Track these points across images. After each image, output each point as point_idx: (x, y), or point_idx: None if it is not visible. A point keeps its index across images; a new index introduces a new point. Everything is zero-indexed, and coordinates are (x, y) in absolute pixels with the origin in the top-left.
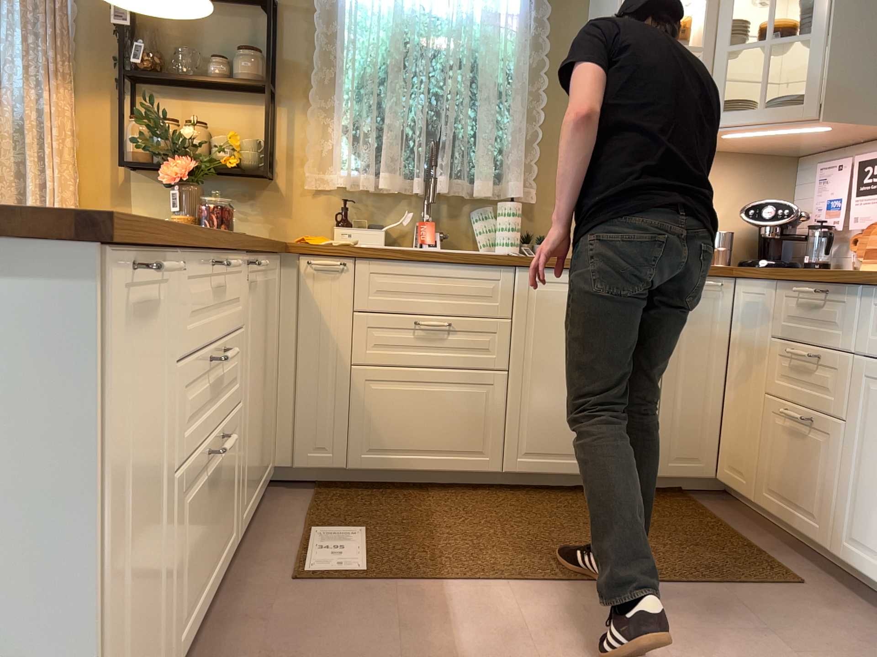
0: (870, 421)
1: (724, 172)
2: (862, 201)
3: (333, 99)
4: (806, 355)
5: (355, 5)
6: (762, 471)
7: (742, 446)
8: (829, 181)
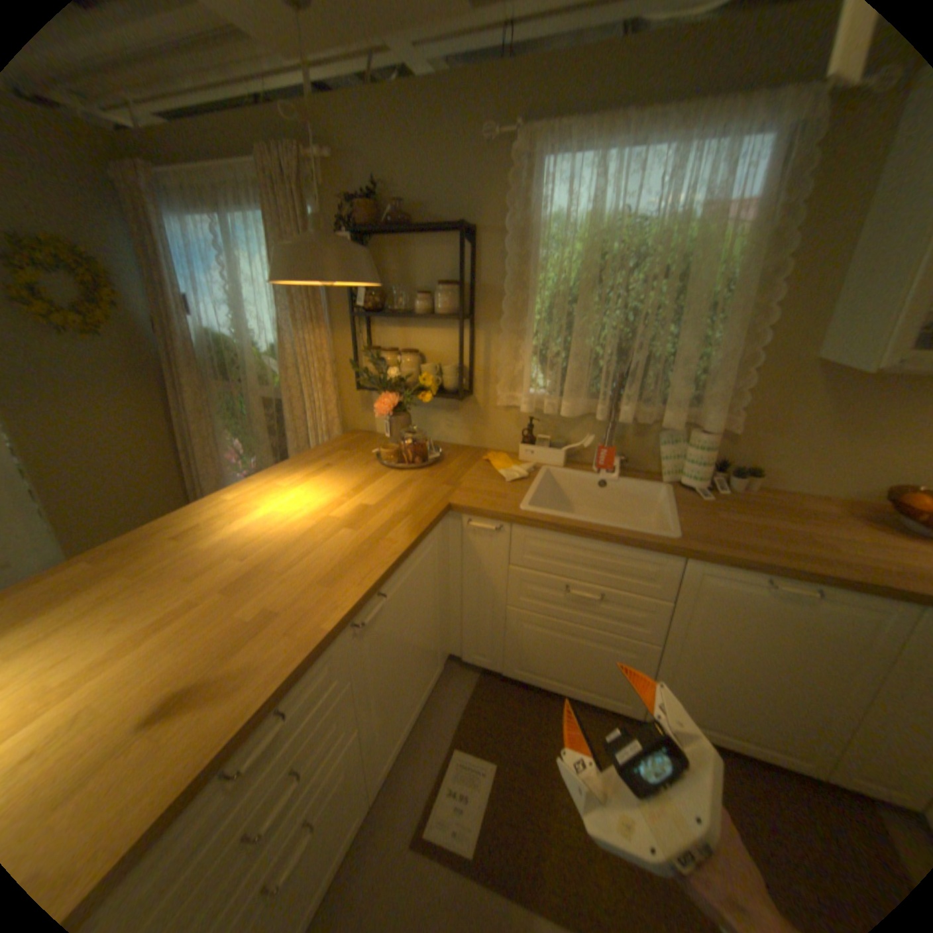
0: None
1: None
2: None
3: (523, 321)
4: None
5: (549, 216)
6: None
7: None
8: None
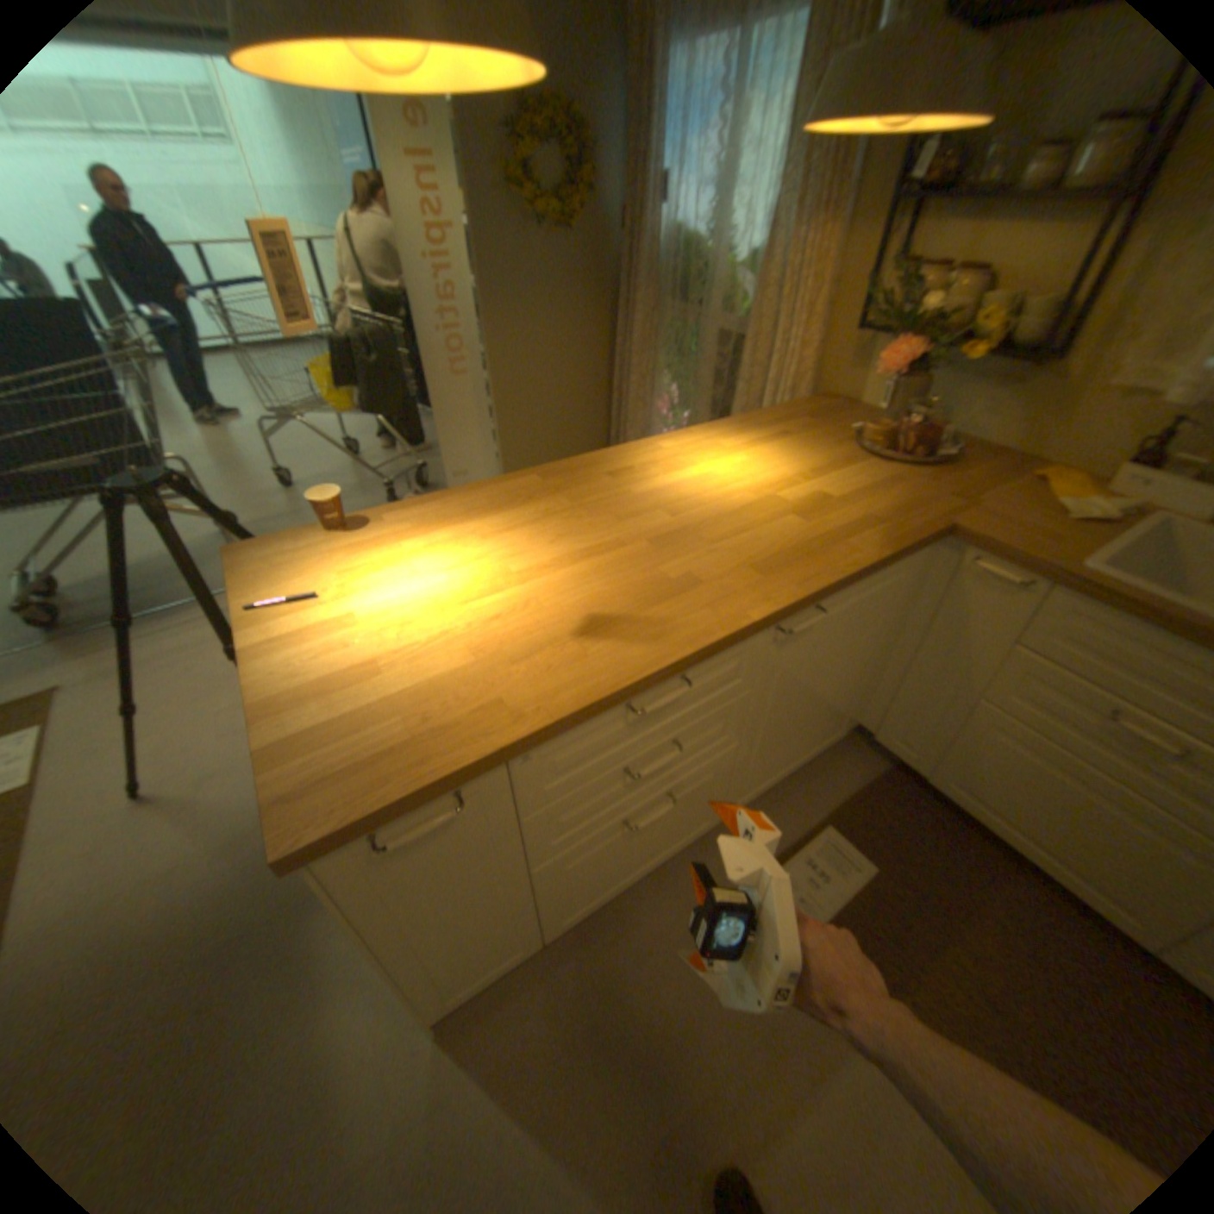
0: None
1: None
2: None
3: None
4: None
5: None
6: None
7: None
8: None
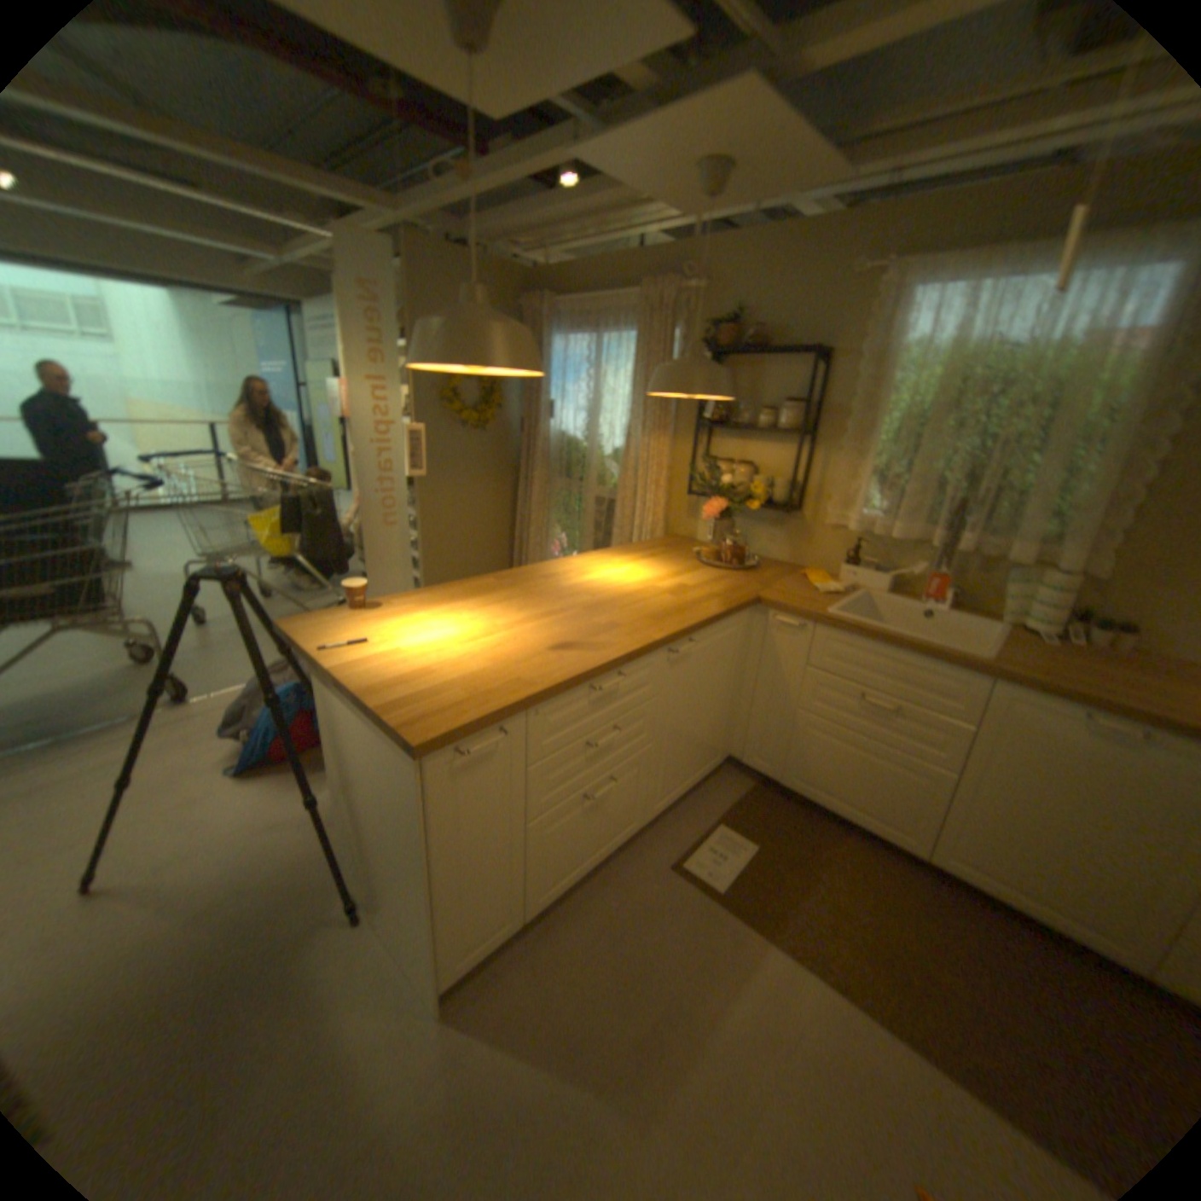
0: None
1: None
2: None
3: (868, 441)
4: None
5: (912, 341)
6: None
7: None
8: None
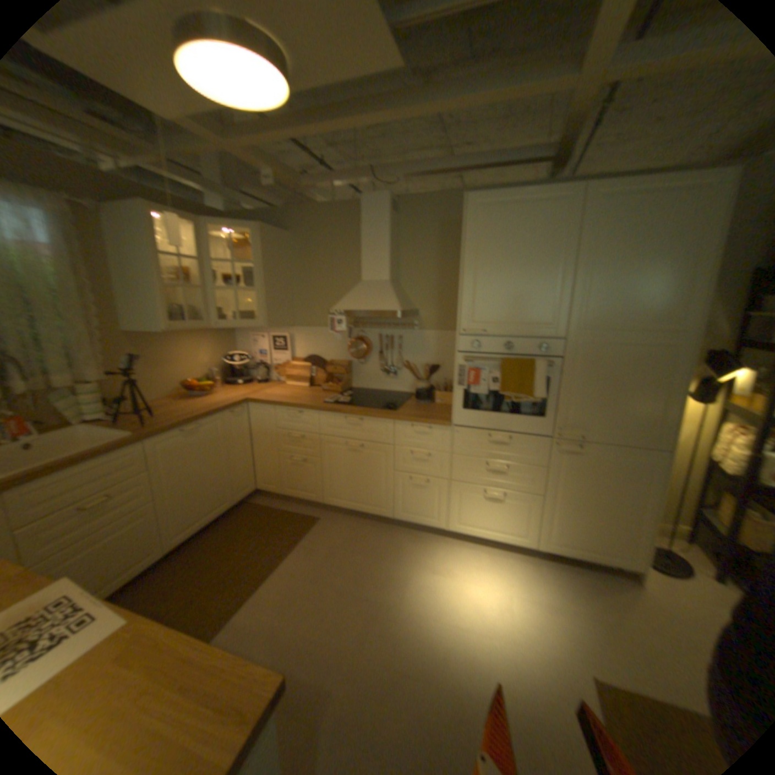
0: (331, 458)
1: (207, 339)
2: (277, 354)
3: None
4: (300, 438)
5: None
6: (284, 483)
7: (270, 475)
8: (258, 343)
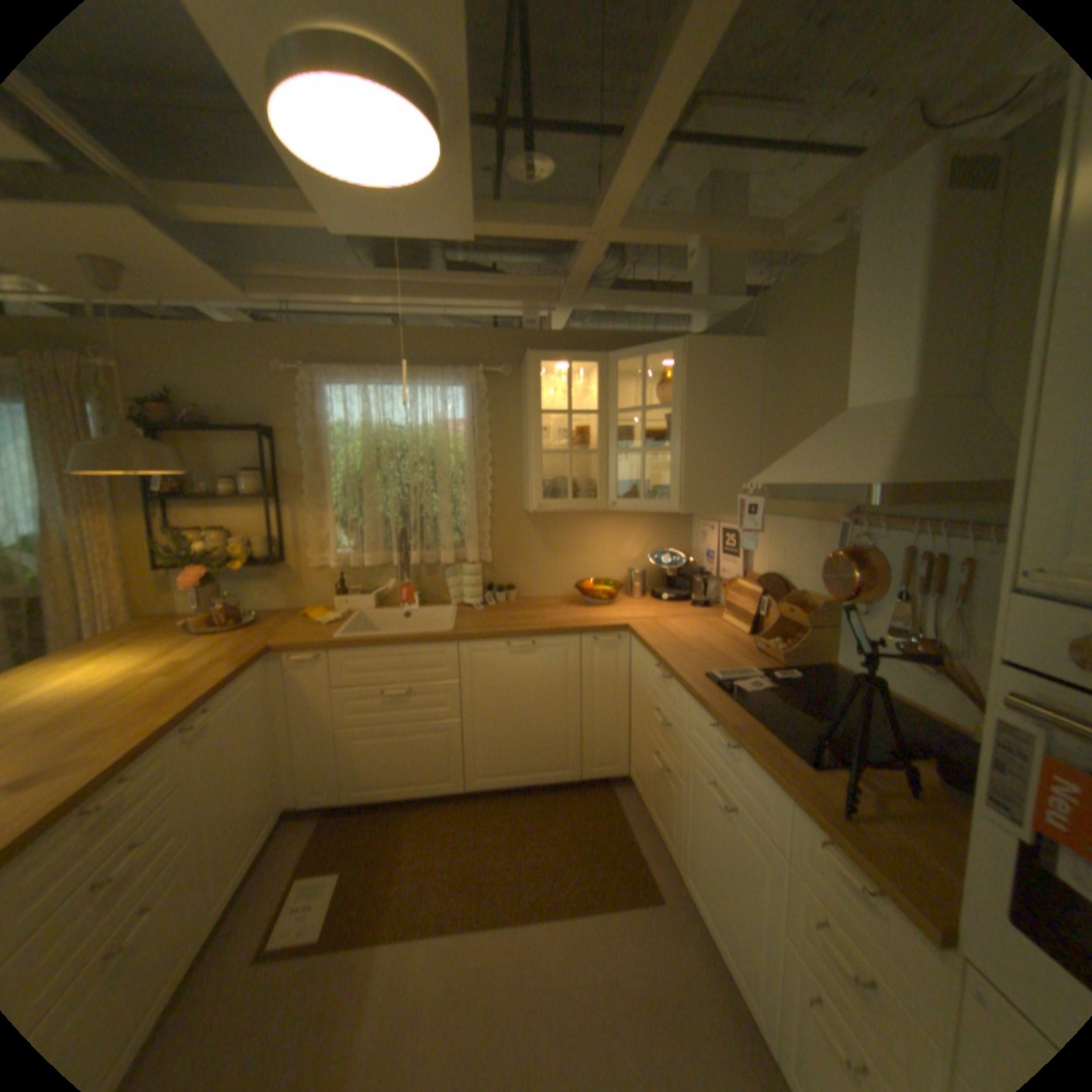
0: (694, 793)
1: (636, 523)
2: (725, 558)
3: (325, 496)
4: (660, 721)
5: (334, 423)
6: (648, 788)
7: (639, 760)
8: (706, 535)
